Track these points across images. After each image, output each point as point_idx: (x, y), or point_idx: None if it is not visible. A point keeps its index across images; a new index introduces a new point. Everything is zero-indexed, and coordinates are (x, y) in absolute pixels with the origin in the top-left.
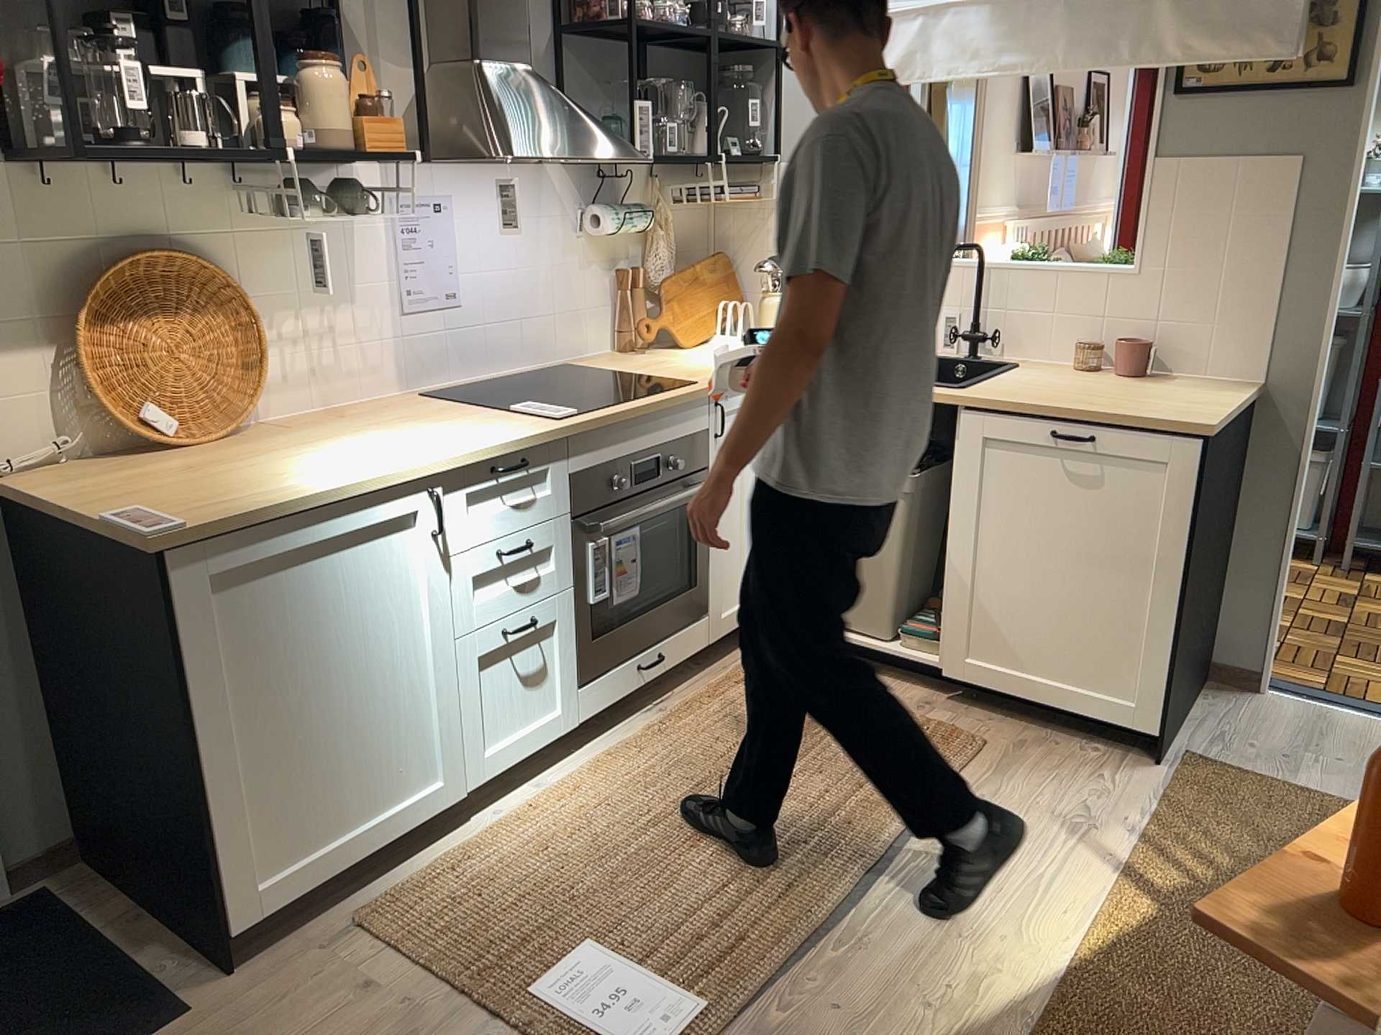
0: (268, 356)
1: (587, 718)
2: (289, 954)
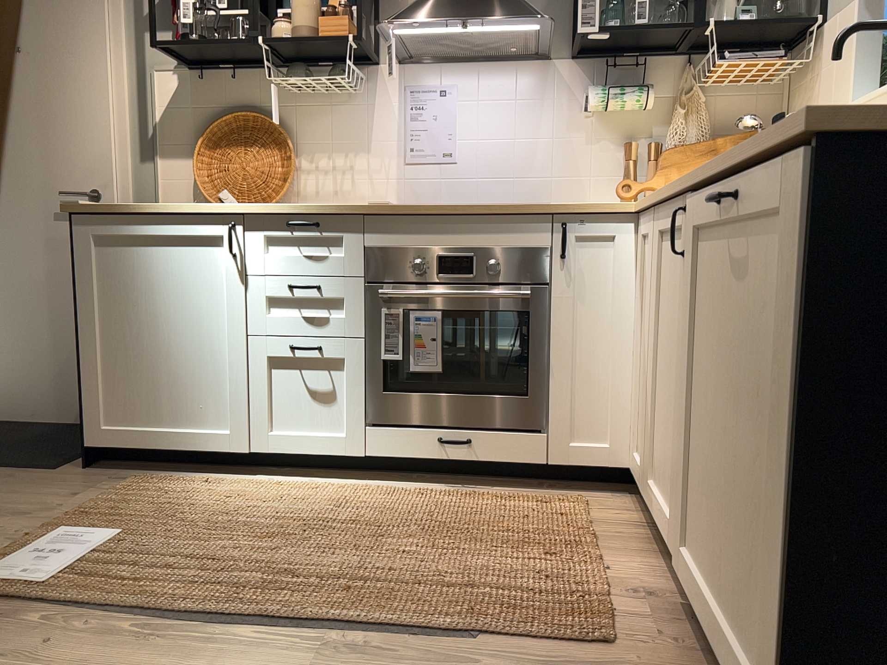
0: (289, 171)
1: (373, 454)
2: (103, 474)
